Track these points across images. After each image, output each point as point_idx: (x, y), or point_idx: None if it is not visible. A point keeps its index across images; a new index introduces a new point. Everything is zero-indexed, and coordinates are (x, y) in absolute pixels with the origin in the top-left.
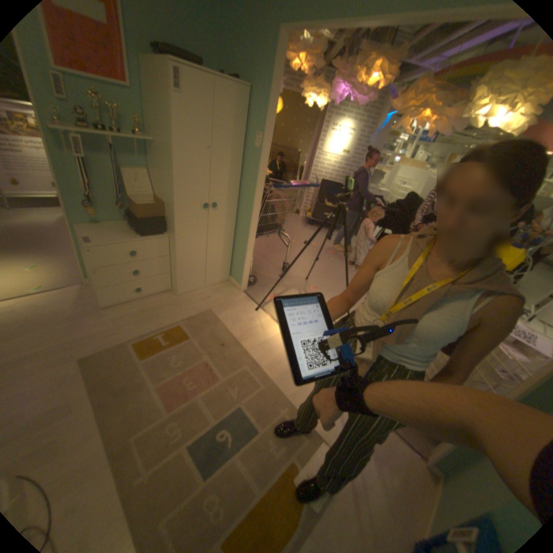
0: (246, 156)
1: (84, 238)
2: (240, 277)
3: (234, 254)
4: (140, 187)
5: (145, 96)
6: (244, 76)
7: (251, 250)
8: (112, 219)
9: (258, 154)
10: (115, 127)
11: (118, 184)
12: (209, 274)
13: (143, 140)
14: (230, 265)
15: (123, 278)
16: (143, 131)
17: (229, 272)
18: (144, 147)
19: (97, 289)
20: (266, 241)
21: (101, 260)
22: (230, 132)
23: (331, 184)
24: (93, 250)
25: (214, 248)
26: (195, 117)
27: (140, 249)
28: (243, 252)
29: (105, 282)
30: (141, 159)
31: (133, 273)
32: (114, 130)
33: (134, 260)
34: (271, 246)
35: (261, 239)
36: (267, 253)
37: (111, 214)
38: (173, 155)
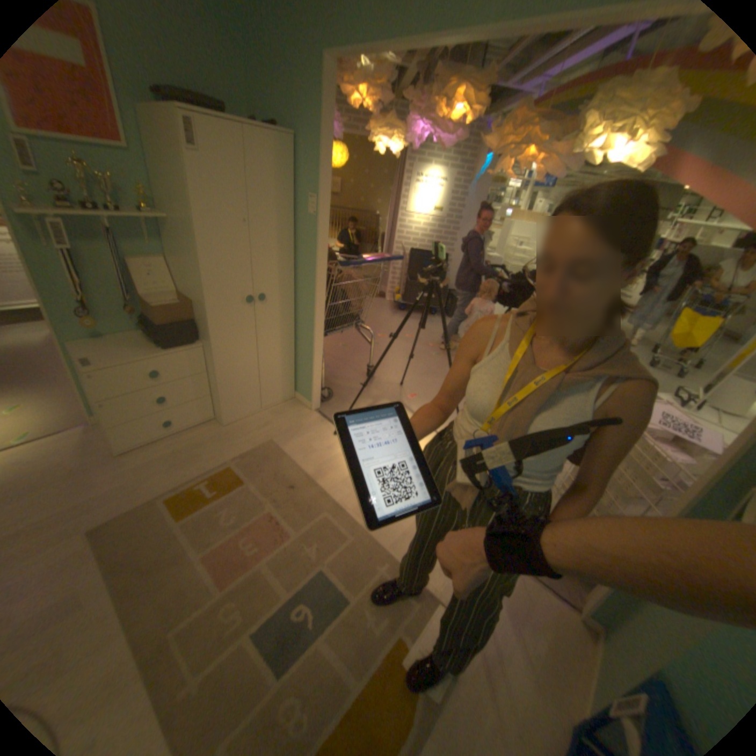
0: (299, 227)
1: (83, 360)
2: (310, 391)
3: (298, 361)
4: (157, 283)
5: (150, 158)
6: (284, 122)
7: (320, 352)
8: (121, 330)
9: (315, 223)
10: (112, 204)
11: (125, 281)
12: (266, 392)
13: (155, 218)
14: (294, 376)
15: (144, 410)
16: (152, 206)
17: (294, 386)
18: (156, 227)
19: (107, 430)
20: (342, 339)
21: (110, 389)
22: (273, 197)
23: (424, 254)
24: (96, 375)
25: (268, 356)
26: (221, 182)
27: (164, 367)
28: (309, 356)
29: (119, 418)
30: (154, 243)
31: (158, 401)
32: (111, 209)
33: (158, 384)
34: (351, 344)
35: (336, 336)
36: (345, 354)
37: (119, 323)
38: (197, 235)
